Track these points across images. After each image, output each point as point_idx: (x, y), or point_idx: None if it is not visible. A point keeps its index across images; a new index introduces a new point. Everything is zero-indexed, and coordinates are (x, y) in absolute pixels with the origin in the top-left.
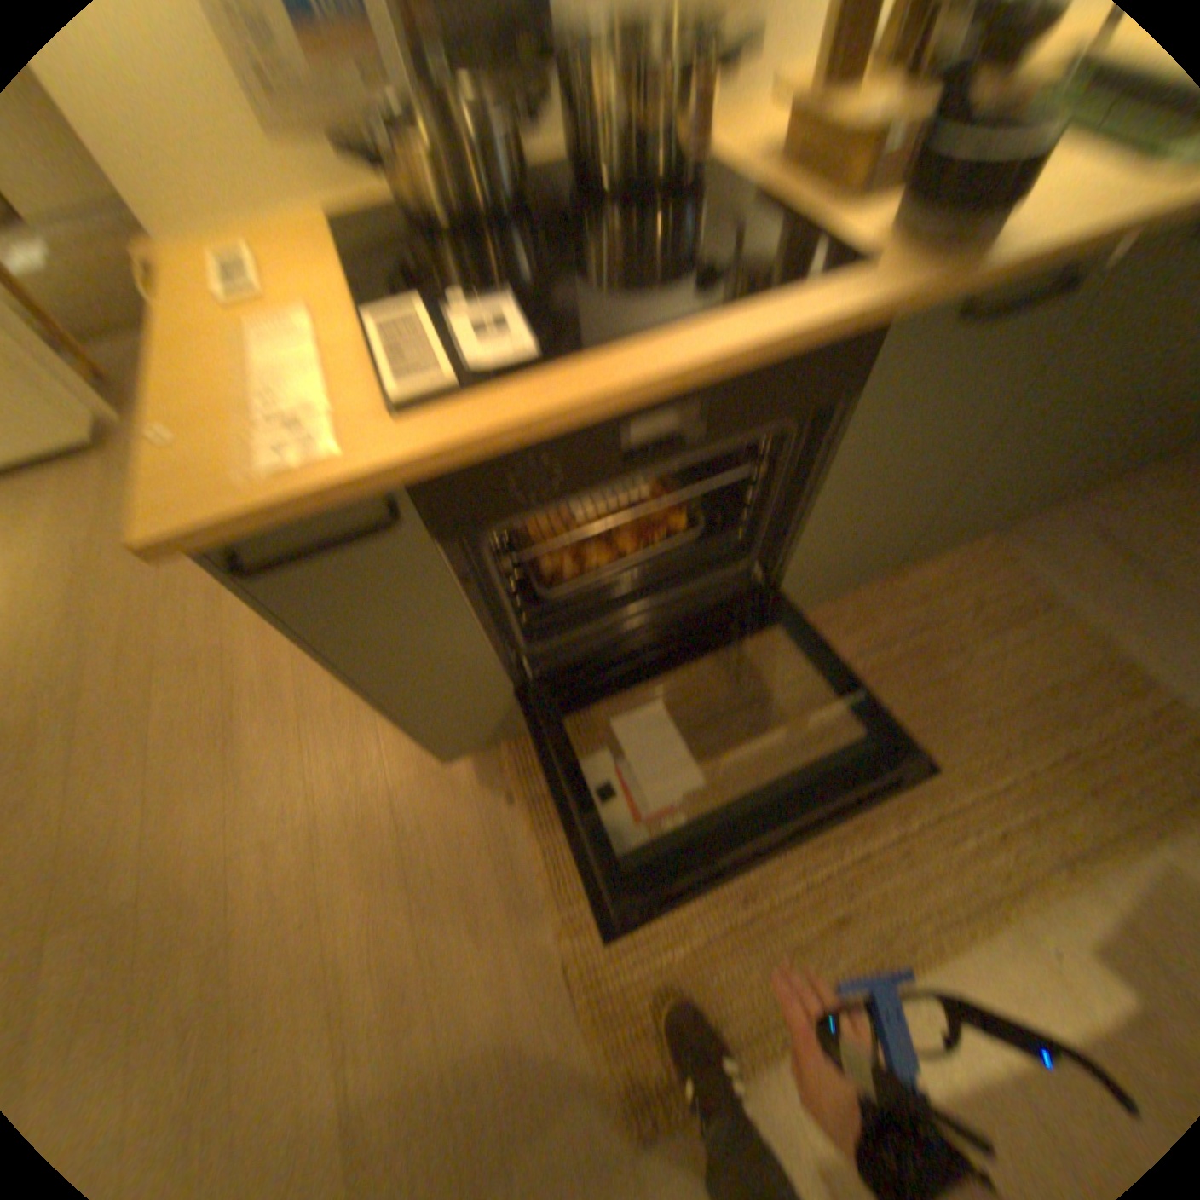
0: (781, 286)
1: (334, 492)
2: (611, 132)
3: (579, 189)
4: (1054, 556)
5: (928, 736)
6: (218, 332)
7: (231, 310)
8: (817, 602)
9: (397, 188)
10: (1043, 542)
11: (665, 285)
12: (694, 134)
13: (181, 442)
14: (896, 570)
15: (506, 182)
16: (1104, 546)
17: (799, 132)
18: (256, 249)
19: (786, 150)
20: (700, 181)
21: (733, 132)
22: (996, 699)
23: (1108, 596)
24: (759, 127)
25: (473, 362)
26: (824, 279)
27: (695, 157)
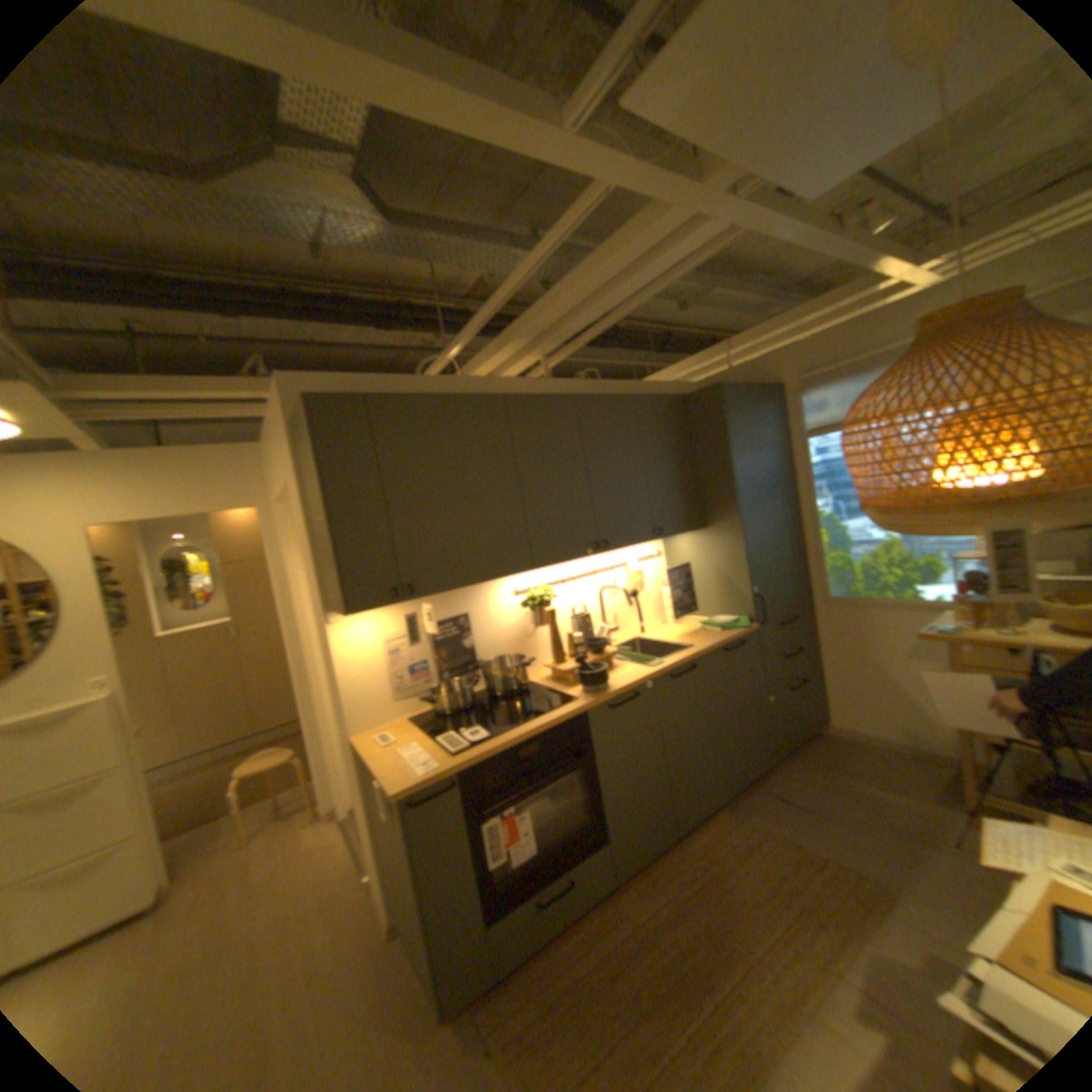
0: (552, 710)
1: (439, 778)
2: (497, 684)
3: (490, 700)
4: (761, 816)
5: (728, 926)
6: (387, 755)
7: (388, 750)
8: (649, 872)
9: (434, 710)
10: (754, 811)
11: (520, 716)
12: (523, 680)
13: (391, 777)
14: (685, 844)
15: (467, 702)
16: (782, 805)
17: (553, 674)
18: (388, 734)
19: (551, 679)
20: (527, 691)
21: (535, 677)
22: (756, 894)
23: (793, 828)
24: (543, 674)
25: (470, 744)
26: (563, 707)
27: (524, 685)
